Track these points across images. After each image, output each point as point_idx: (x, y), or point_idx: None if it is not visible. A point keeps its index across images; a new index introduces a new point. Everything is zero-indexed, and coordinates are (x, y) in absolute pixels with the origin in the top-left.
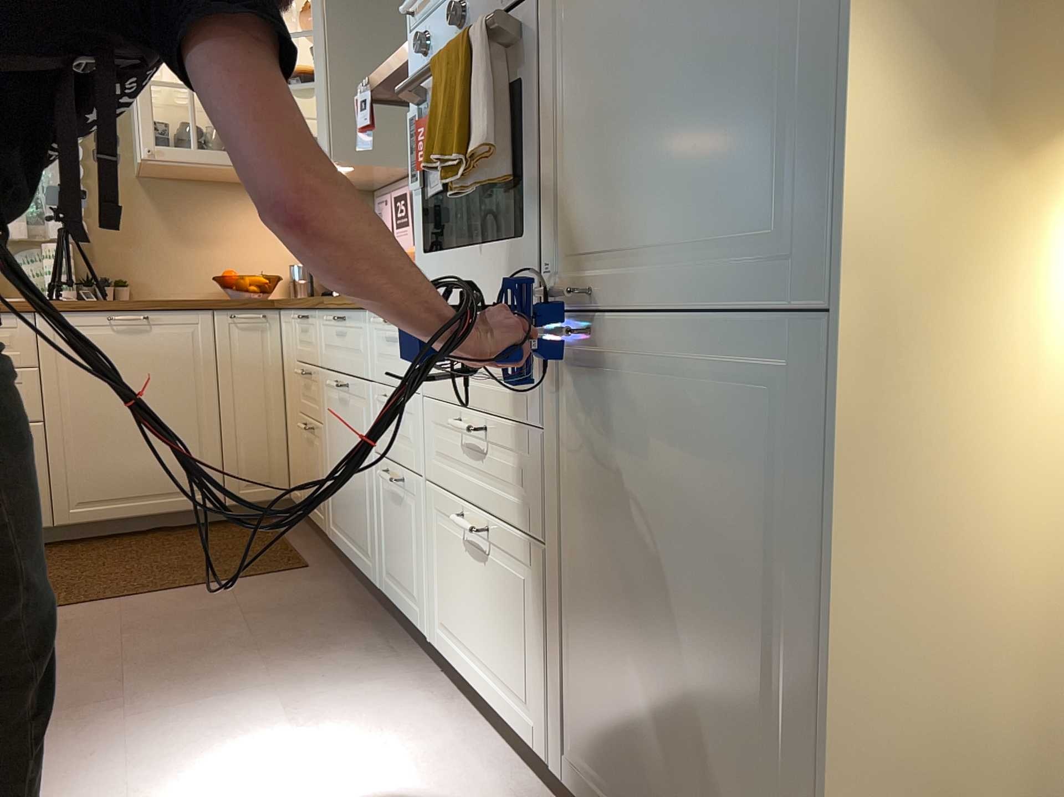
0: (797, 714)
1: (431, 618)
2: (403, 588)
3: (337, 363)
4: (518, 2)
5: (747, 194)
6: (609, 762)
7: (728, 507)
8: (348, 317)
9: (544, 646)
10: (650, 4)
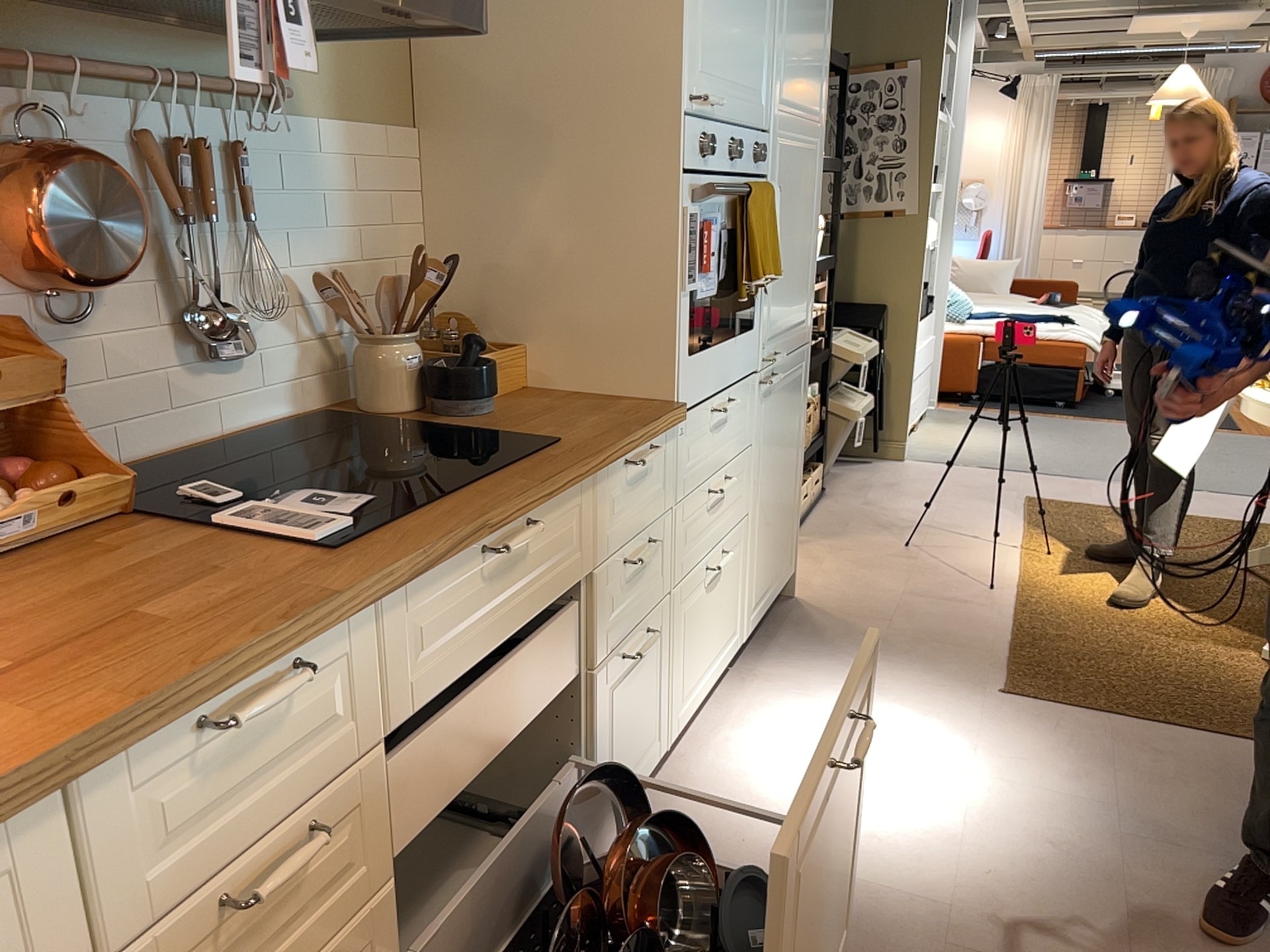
0: (796, 471)
1: (670, 715)
2: (634, 761)
3: (488, 637)
4: (756, 179)
5: (801, 307)
6: (762, 580)
7: (792, 419)
8: (539, 514)
9: (742, 573)
10: (791, 224)
